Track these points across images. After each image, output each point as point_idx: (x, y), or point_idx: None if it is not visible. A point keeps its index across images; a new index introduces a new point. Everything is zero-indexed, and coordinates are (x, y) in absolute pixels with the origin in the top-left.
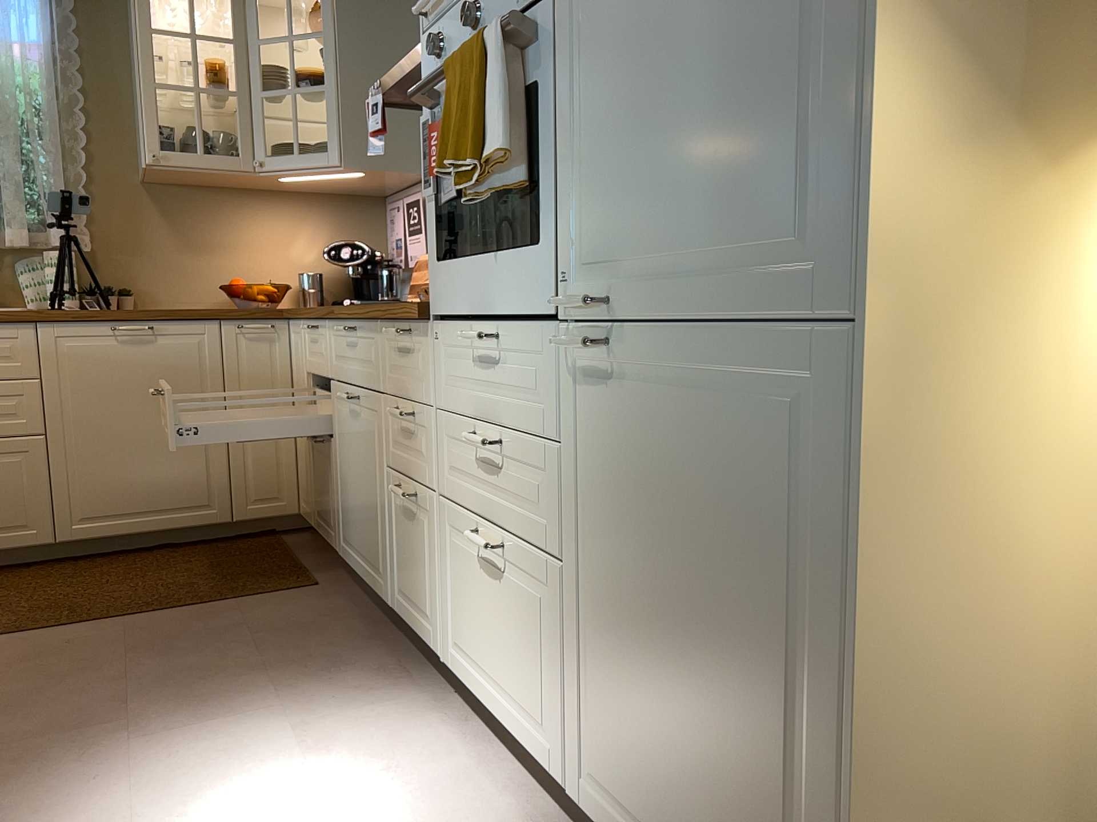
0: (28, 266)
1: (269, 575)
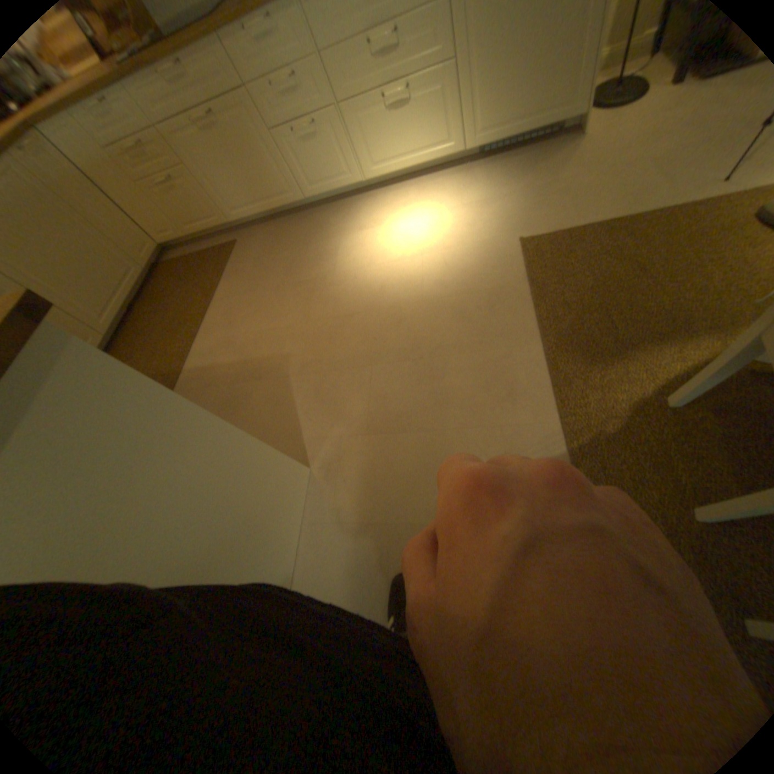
0: None
1: (209, 258)
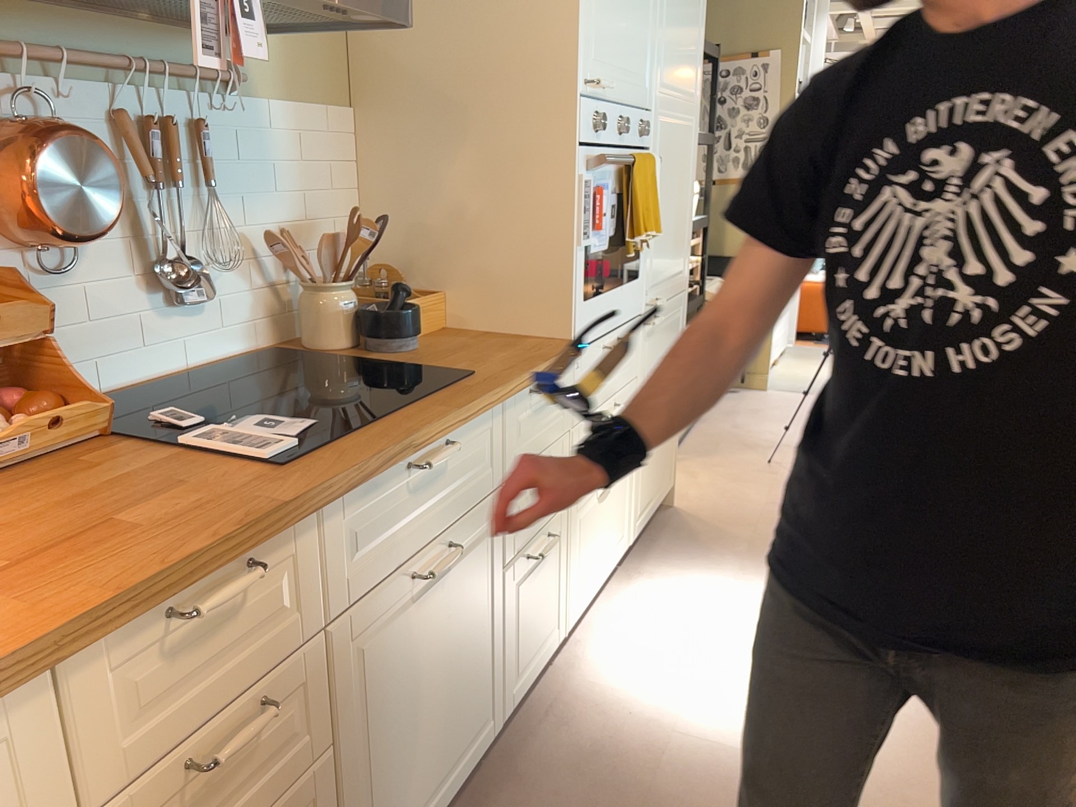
0: None
1: None
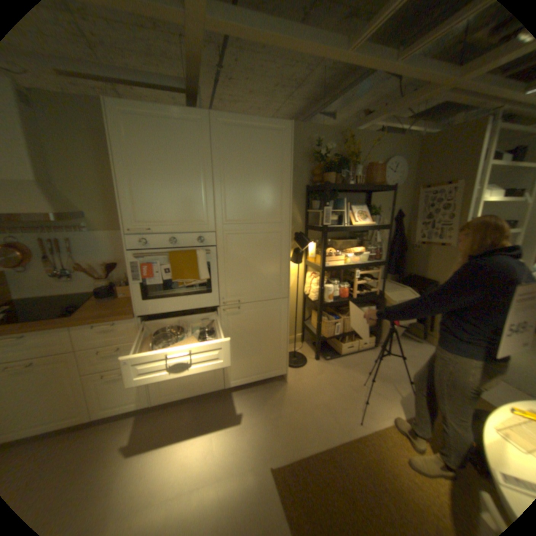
0: None
1: None
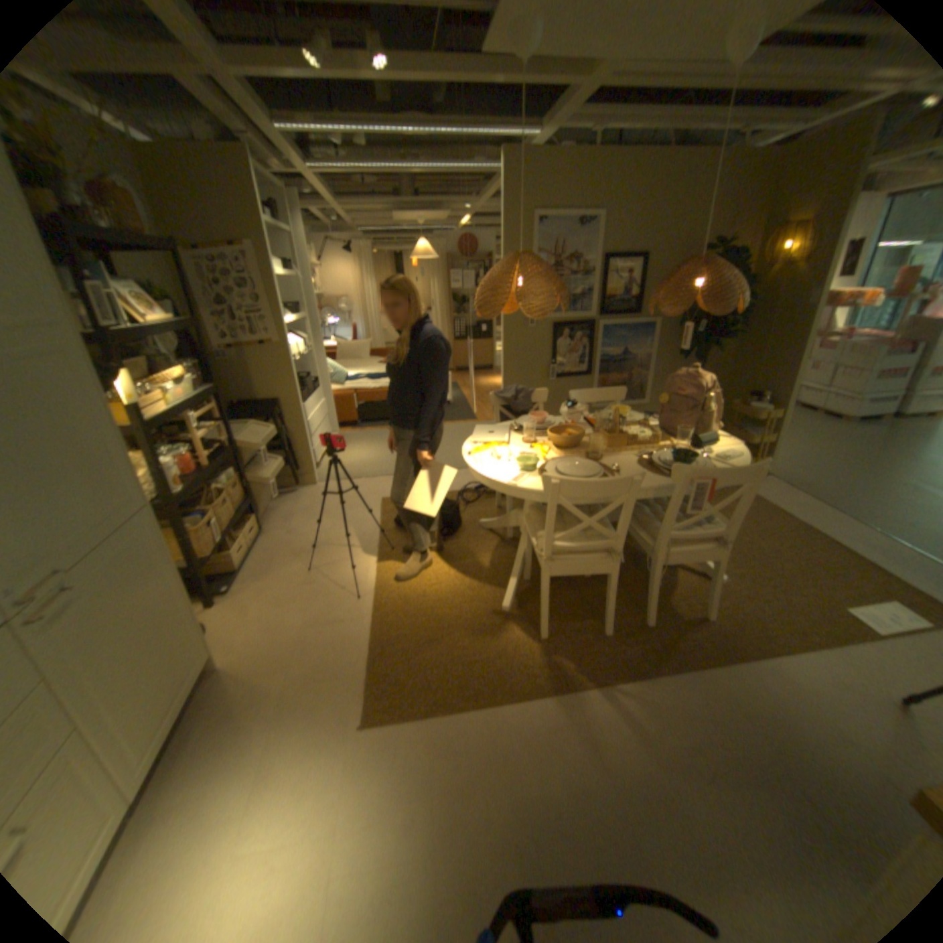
0: None
1: None
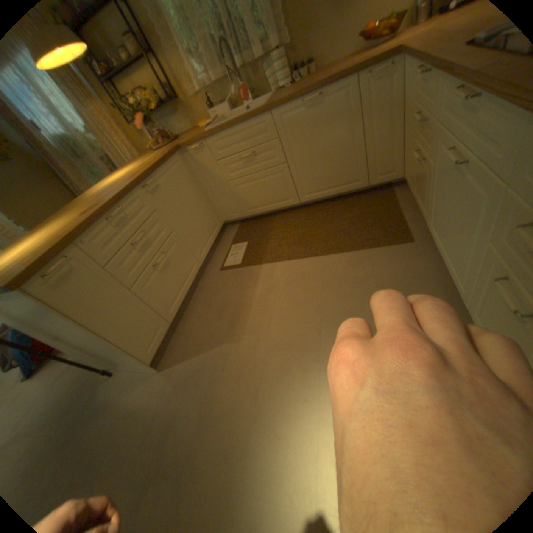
0: (266, 64)
1: (387, 227)
